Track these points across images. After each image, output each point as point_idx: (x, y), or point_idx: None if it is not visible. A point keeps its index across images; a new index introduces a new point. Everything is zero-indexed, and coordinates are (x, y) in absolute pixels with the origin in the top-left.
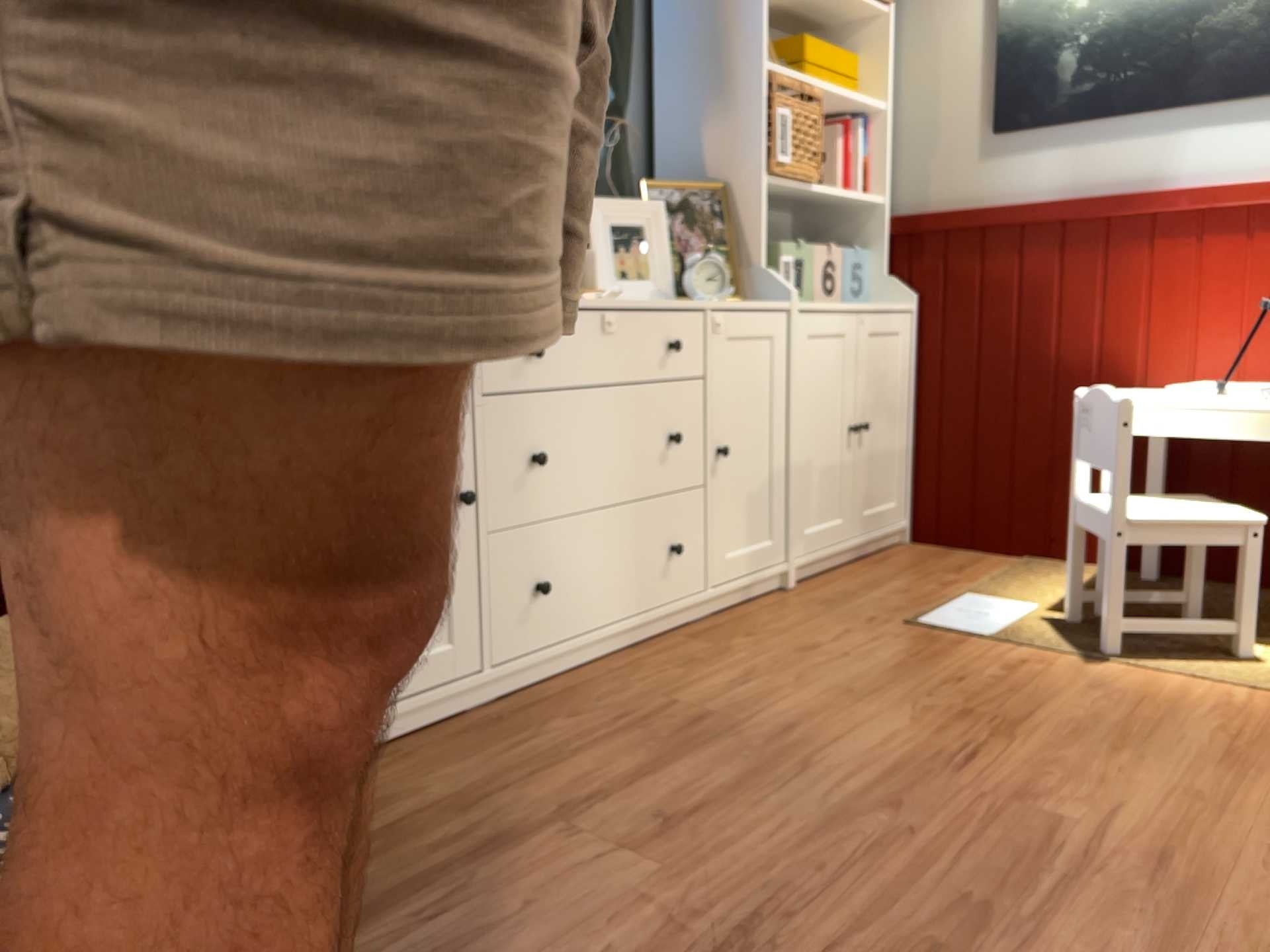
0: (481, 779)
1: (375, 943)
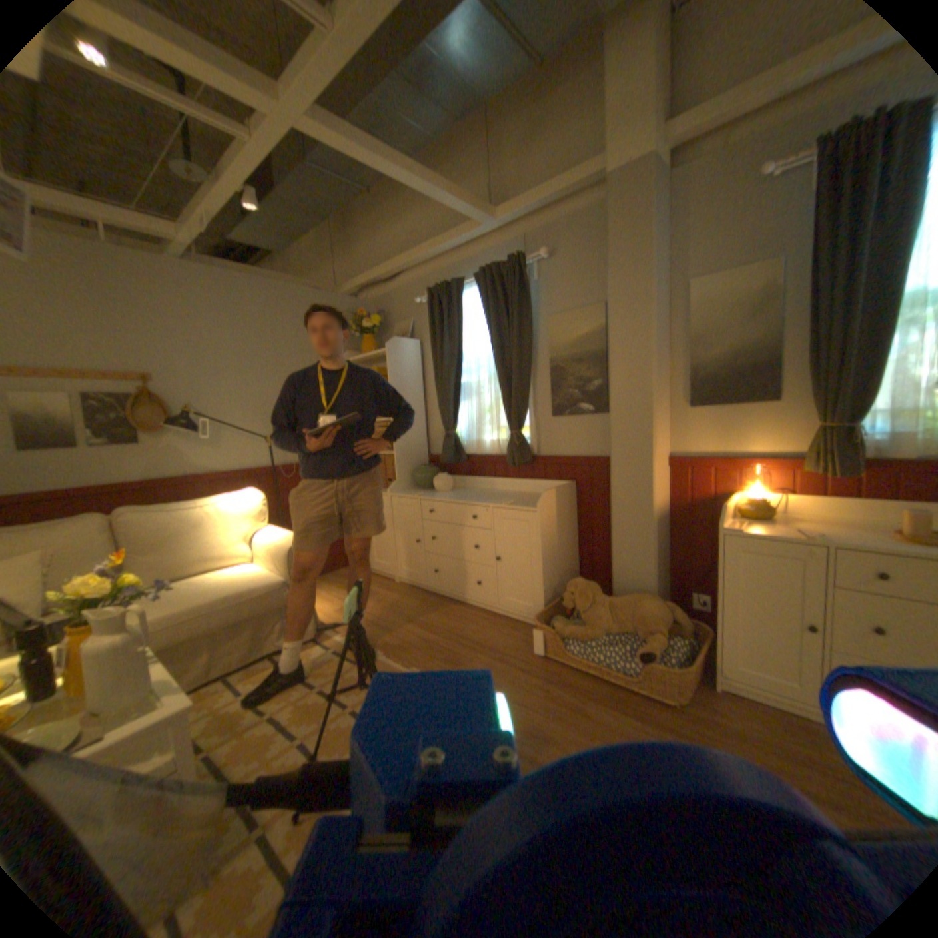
0: (757, 739)
1: (646, 732)
